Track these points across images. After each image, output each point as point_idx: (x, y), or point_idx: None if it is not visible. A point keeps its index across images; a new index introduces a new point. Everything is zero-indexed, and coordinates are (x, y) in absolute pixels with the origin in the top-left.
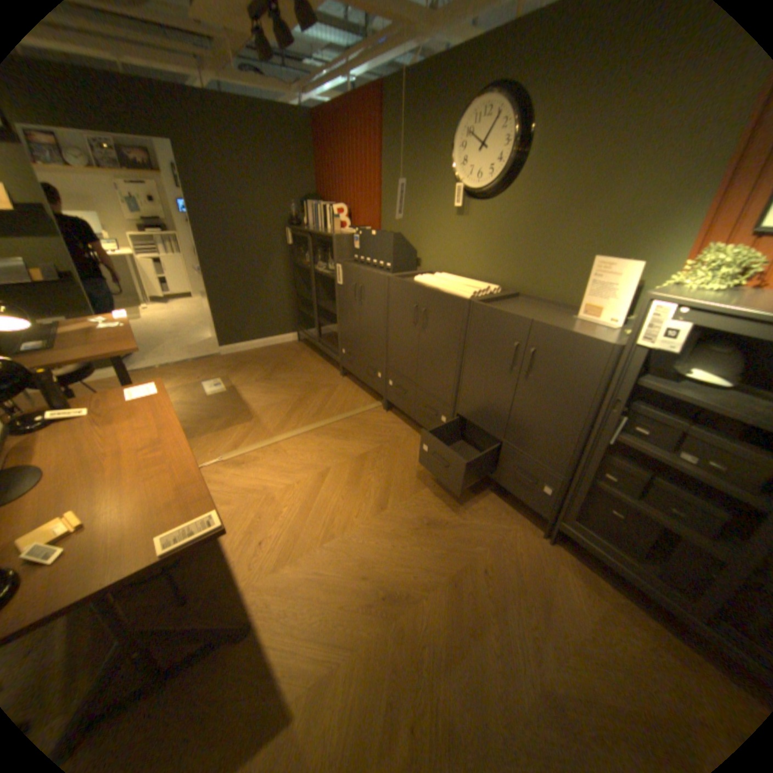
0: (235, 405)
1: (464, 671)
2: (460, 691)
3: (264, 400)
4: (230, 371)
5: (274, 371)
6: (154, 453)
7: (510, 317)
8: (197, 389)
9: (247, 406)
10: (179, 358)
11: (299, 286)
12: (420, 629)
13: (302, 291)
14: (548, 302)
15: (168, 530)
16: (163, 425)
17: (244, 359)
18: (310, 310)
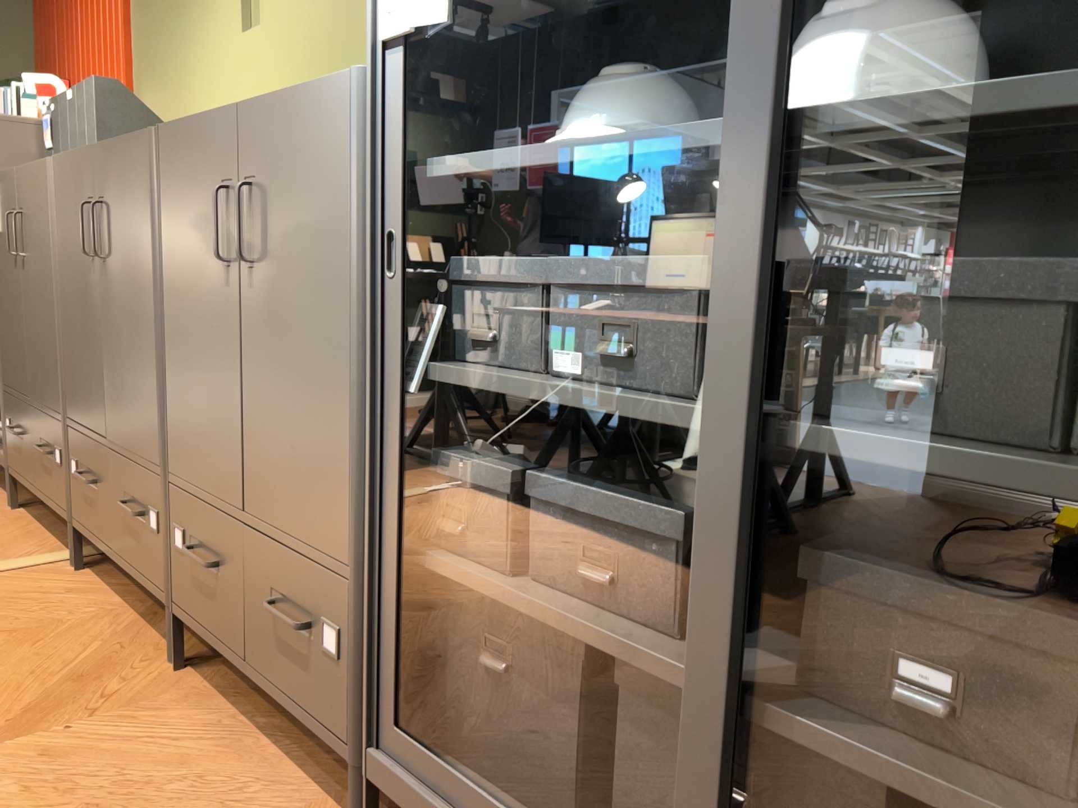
0: None
1: None
2: None
3: None
4: None
5: None
6: None
7: (208, 123)
8: None
9: None
10: None
11: None
12: None
13: None
14: None
15: None
16: None
17: None
18: None
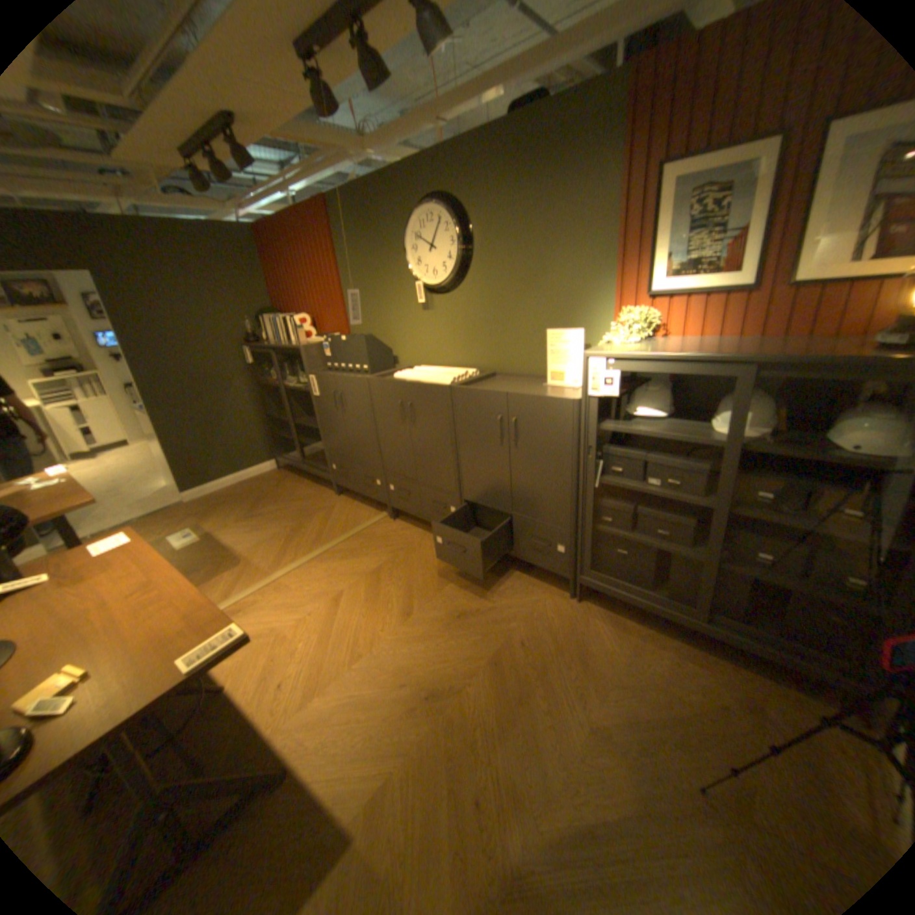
0: (215, 553)
1: (517, 736)
2: (517, 755)
3: (250, 540)
4: (200, 518)
5: (255, 507)
6: (148, 595)
7: (488, 394)
8: (161, 546)
9: (230, 551)
10: (128, 517)
11: (268, 407)
12: (468, 714)
13: (273, 412)
14: (521, 377)
15: (188, 652)
16: (149, 568)
17: (214, 501)
18: (286, 431)
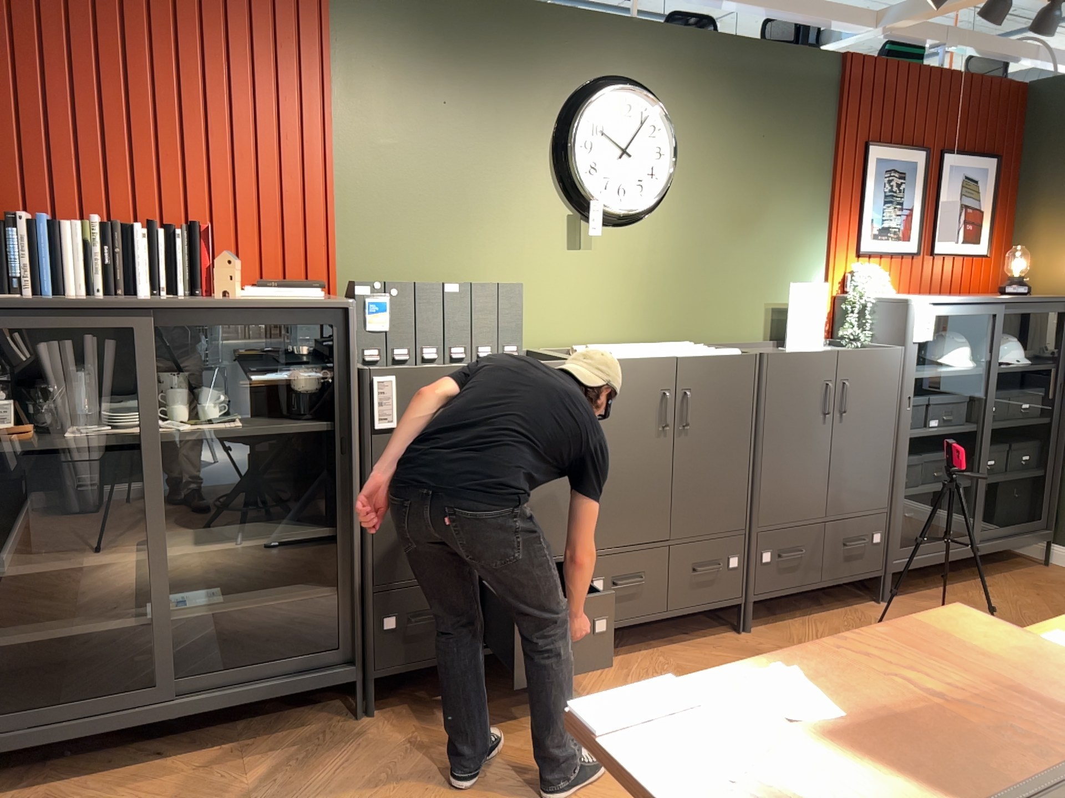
0: None
1: None
2: None
3: None
4: None
5: None
6: None
7: (816, 356)
8: None
9: None
10: None
11: None
12: None
13: None
14: (739, 346)
15: None
16: None
17: None
18: None
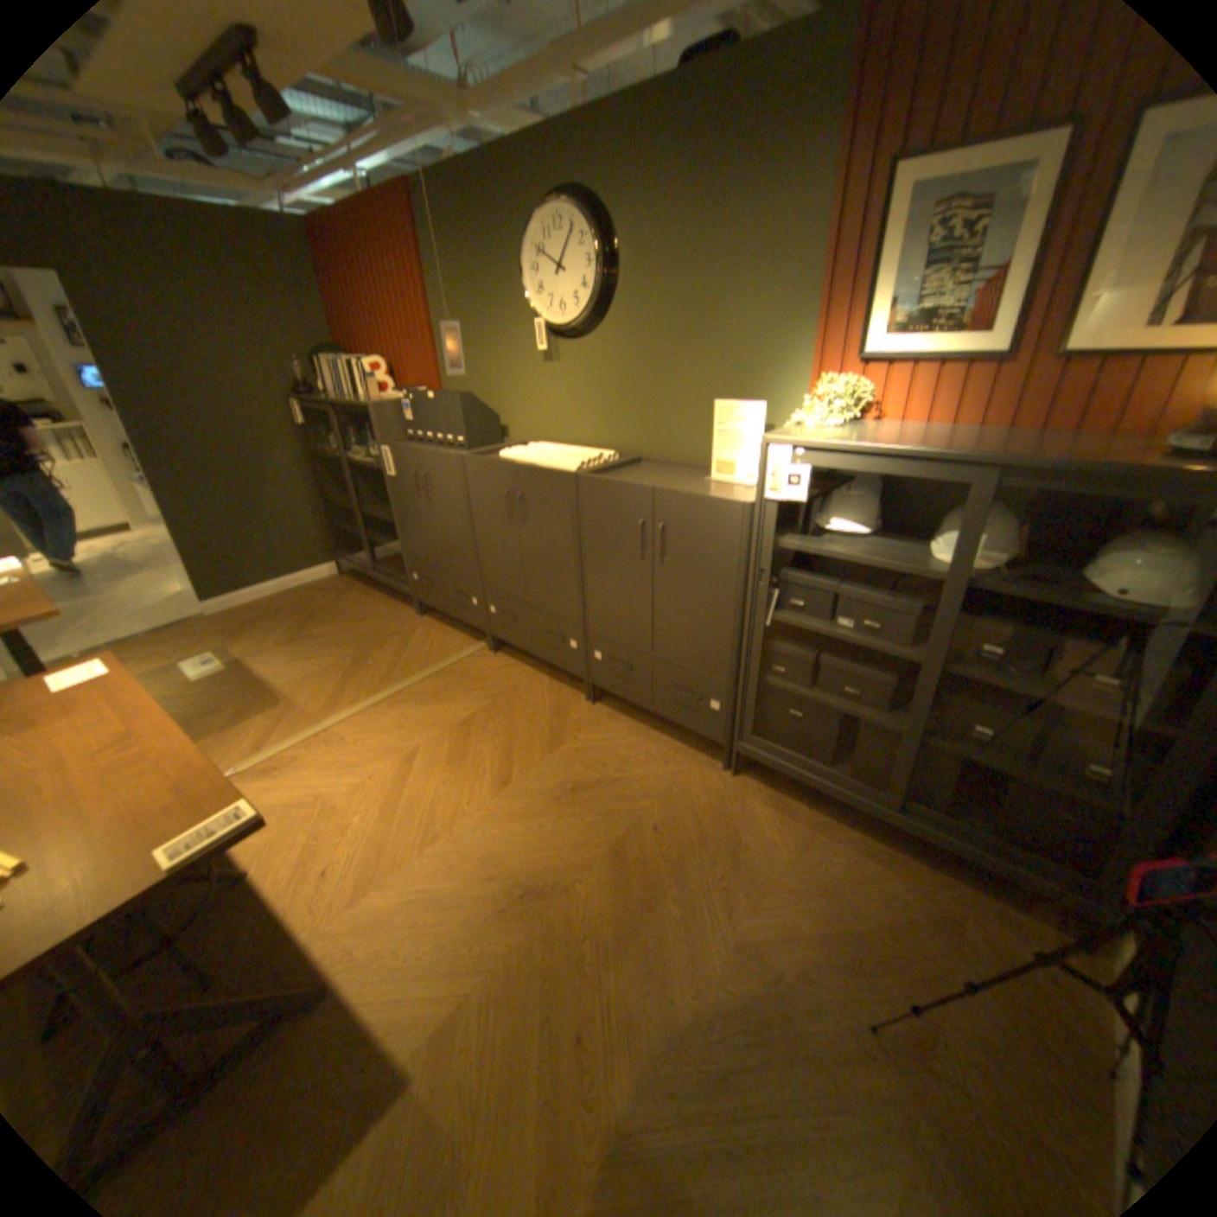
0: (245, 688)
1: (638, 951)
2: (636, 976)
3: (294, 673)
4: (226, 639)
5: (305, 626)
6: (124, 753)
7: (627, 488)
8: (169, 675)
9: (266, 686)
10: (125, 632)
11: (326, 488)
12: (575, 920)
13: (332, 496)
14: (676, 466)
15: (173, 839)
16: (130, 714)
17: (248, 616)
18: (350, 523)
